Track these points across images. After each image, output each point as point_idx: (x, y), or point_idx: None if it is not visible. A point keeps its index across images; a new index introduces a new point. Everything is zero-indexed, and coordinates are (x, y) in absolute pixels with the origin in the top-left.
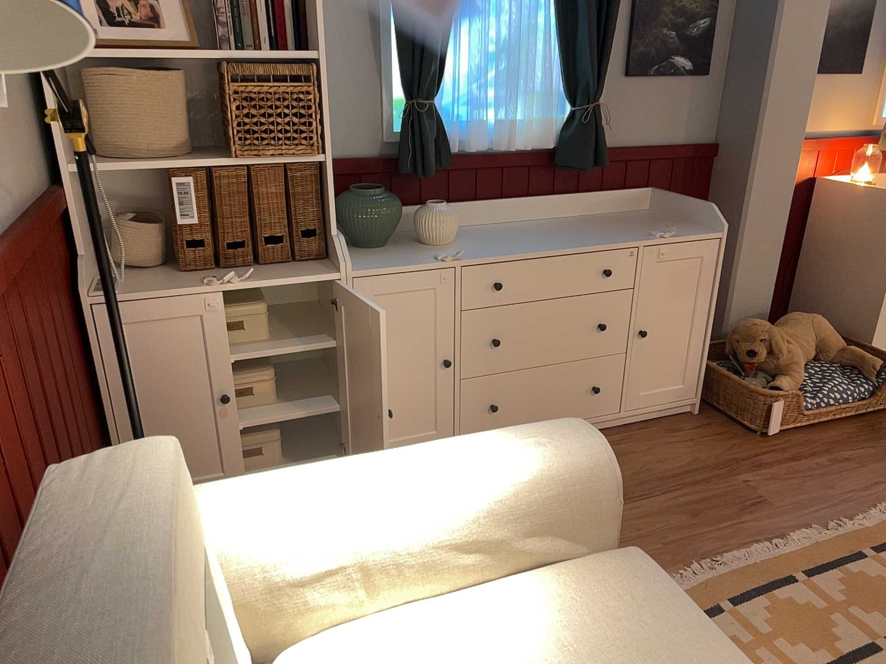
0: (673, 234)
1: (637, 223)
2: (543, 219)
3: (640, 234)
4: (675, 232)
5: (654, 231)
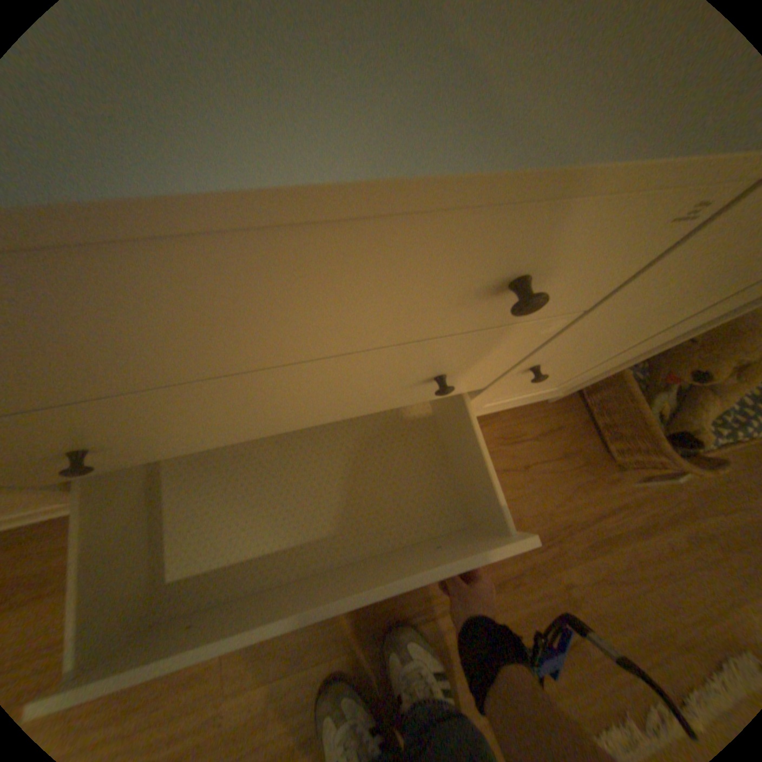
0: None
1: None
2: None
3: None
4: None
5: None
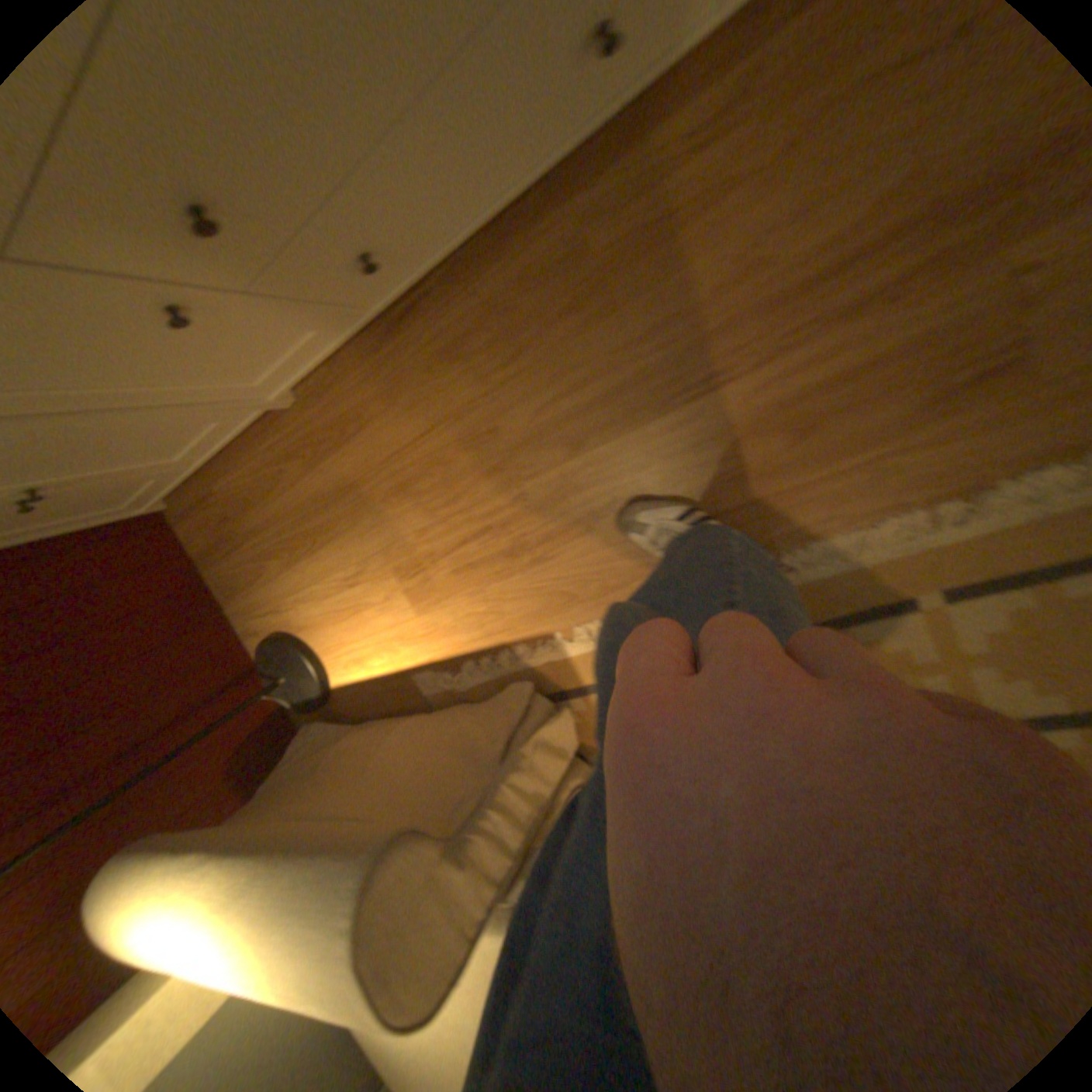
0: None
1: None
2: None
3: None
4: None
5: None
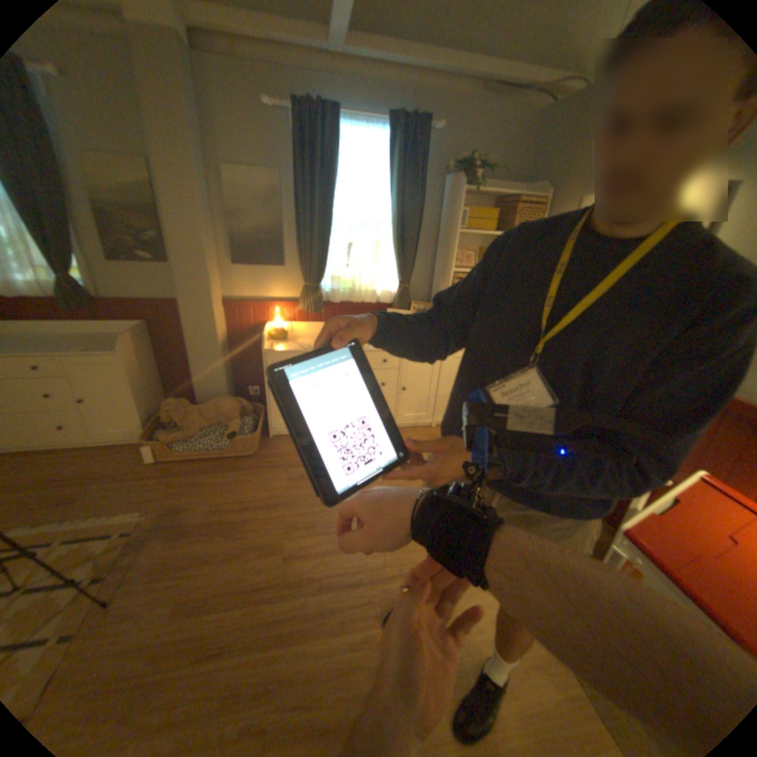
0: (86, 351)
1: (101, 341)
2: (66, 334)
3: (71, 349)
4: (80, 350)
5: (77, 348)
